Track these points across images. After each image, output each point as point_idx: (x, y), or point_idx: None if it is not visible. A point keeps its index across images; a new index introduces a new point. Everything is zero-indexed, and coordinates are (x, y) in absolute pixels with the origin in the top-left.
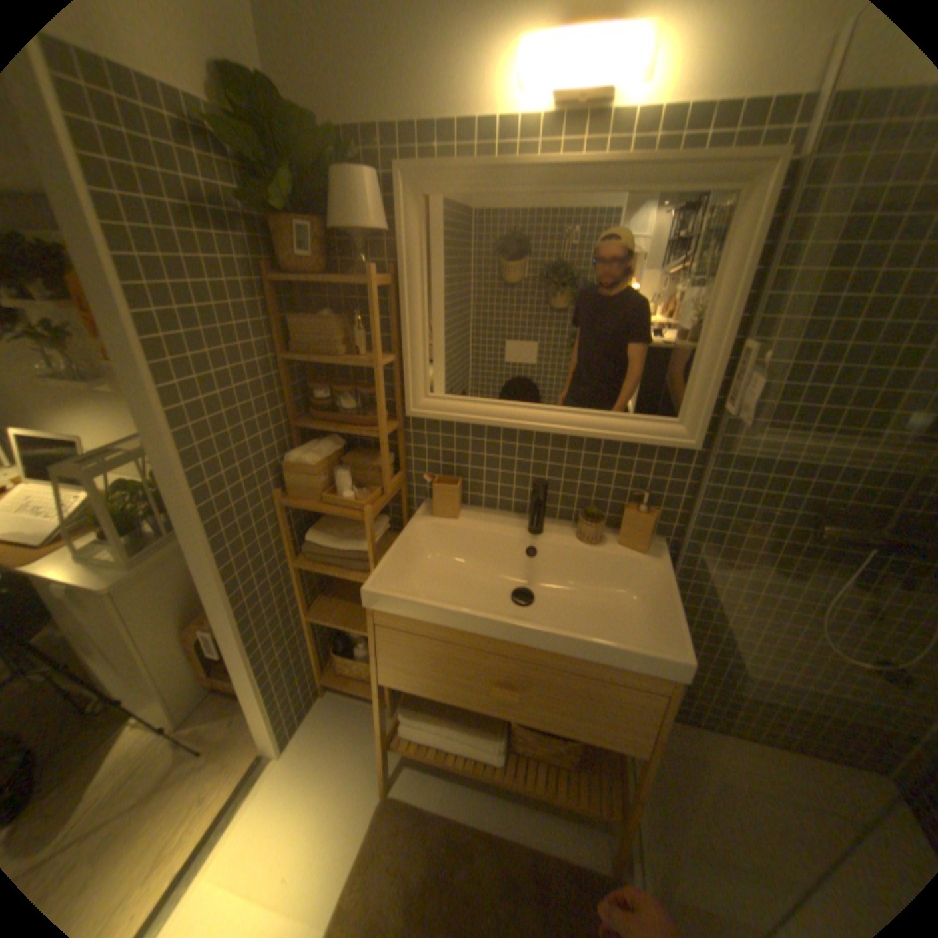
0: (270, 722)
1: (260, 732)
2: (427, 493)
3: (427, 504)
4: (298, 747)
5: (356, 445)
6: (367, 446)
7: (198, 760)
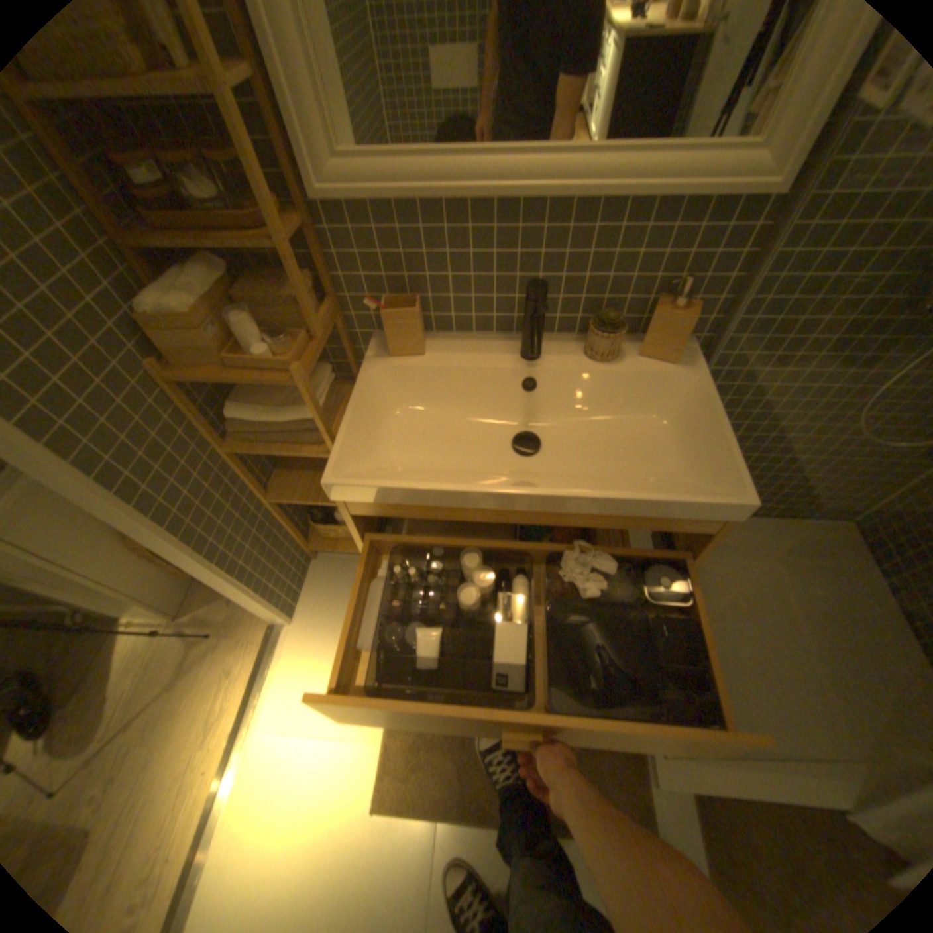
0: (268, 603)
1: (261, 612)
2: (373, 323)
3: (377, 340)
4: (306, 609)
5: (245, 264)
6: (263, 264)
7: (209, 642)
